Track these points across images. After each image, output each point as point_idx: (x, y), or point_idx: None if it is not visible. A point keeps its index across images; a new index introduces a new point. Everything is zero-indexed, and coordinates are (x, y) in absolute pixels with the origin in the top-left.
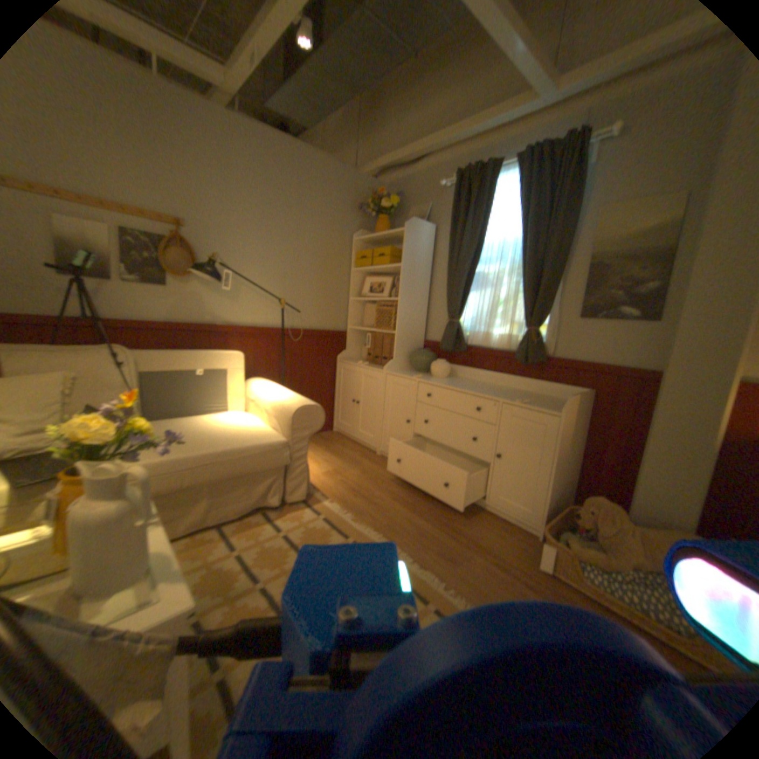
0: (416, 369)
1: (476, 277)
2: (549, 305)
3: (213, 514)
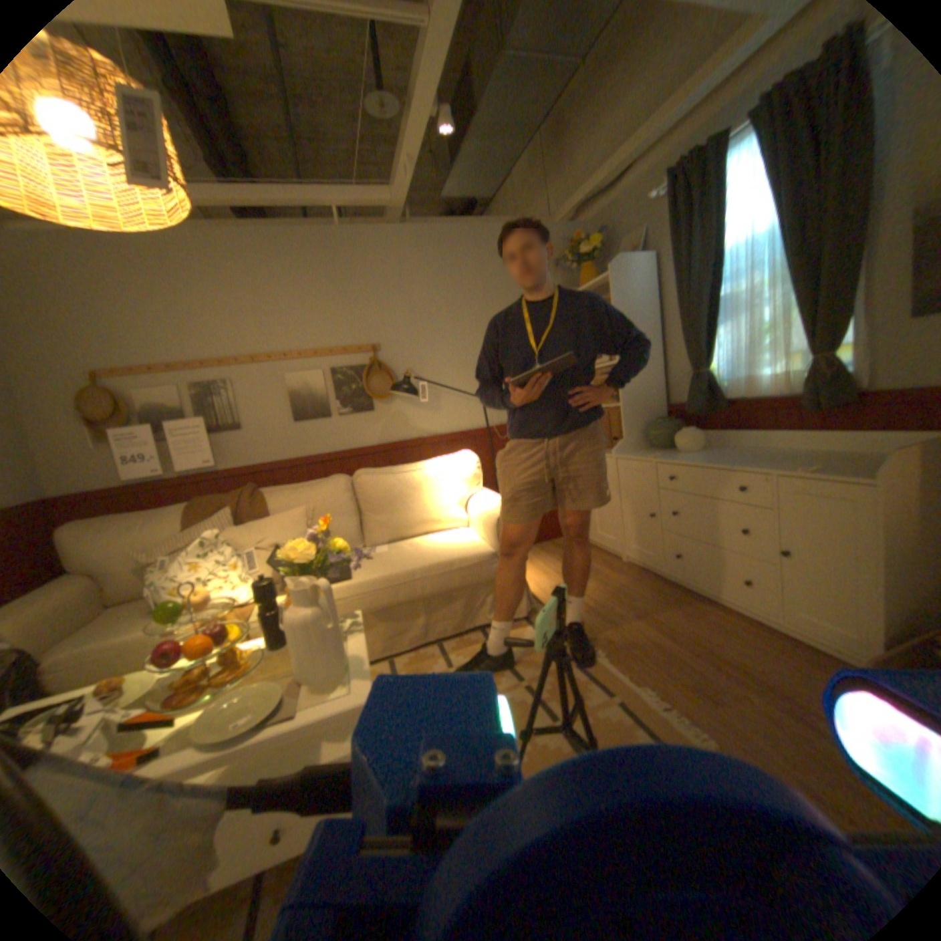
0: (658, 446)
1: (722, 304)
2: (846, 314)
3: (431, 630)
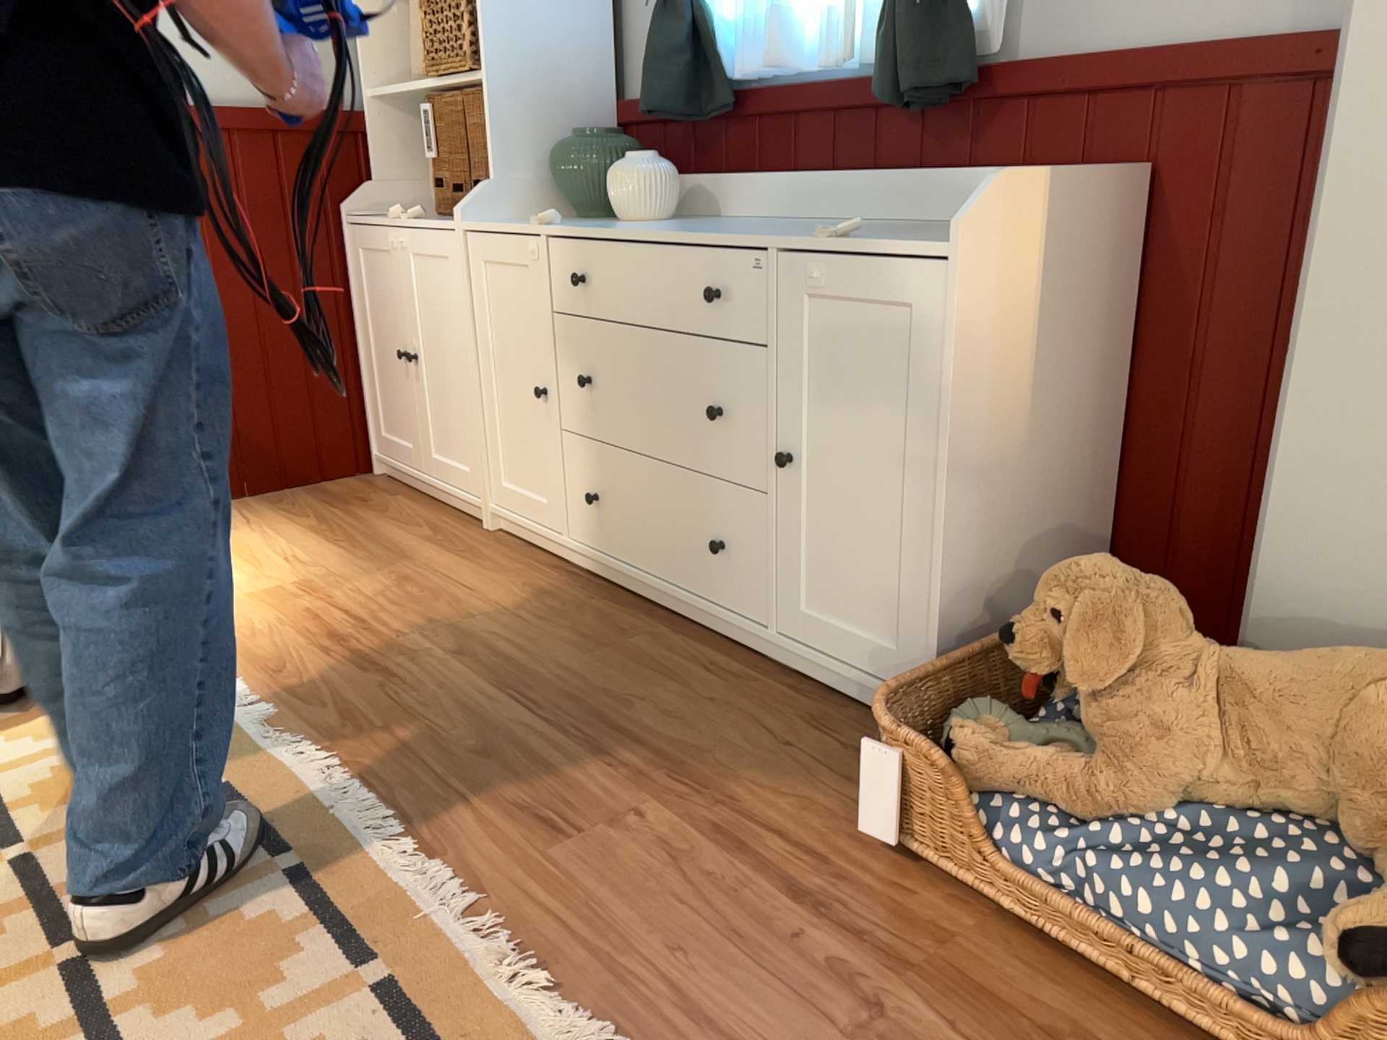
0: (575, 210)
1: None
2: None
3: None
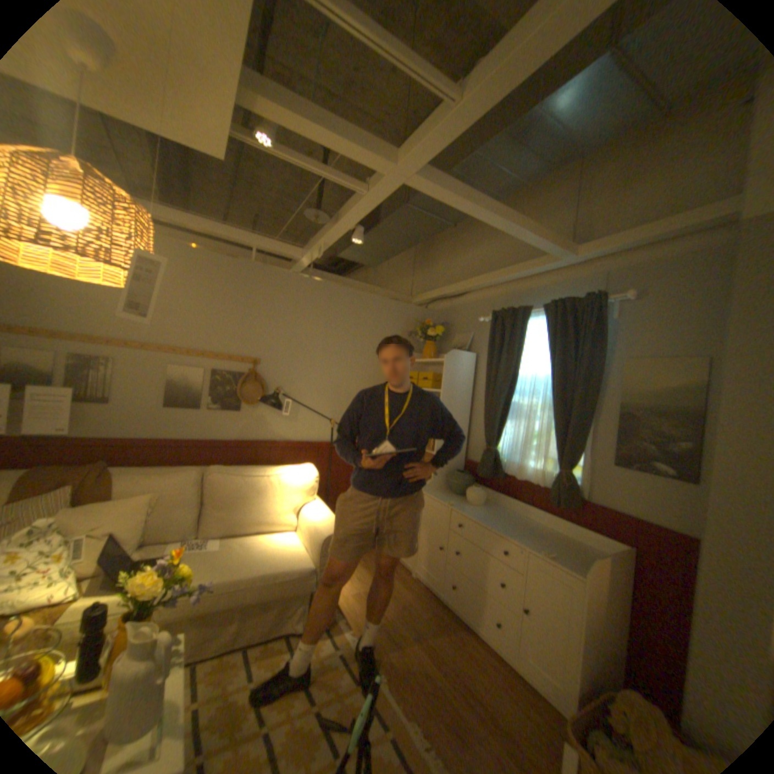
0: (453, 492)
1: (511, 408)
2: (580, 450)
3: (241, 639)
